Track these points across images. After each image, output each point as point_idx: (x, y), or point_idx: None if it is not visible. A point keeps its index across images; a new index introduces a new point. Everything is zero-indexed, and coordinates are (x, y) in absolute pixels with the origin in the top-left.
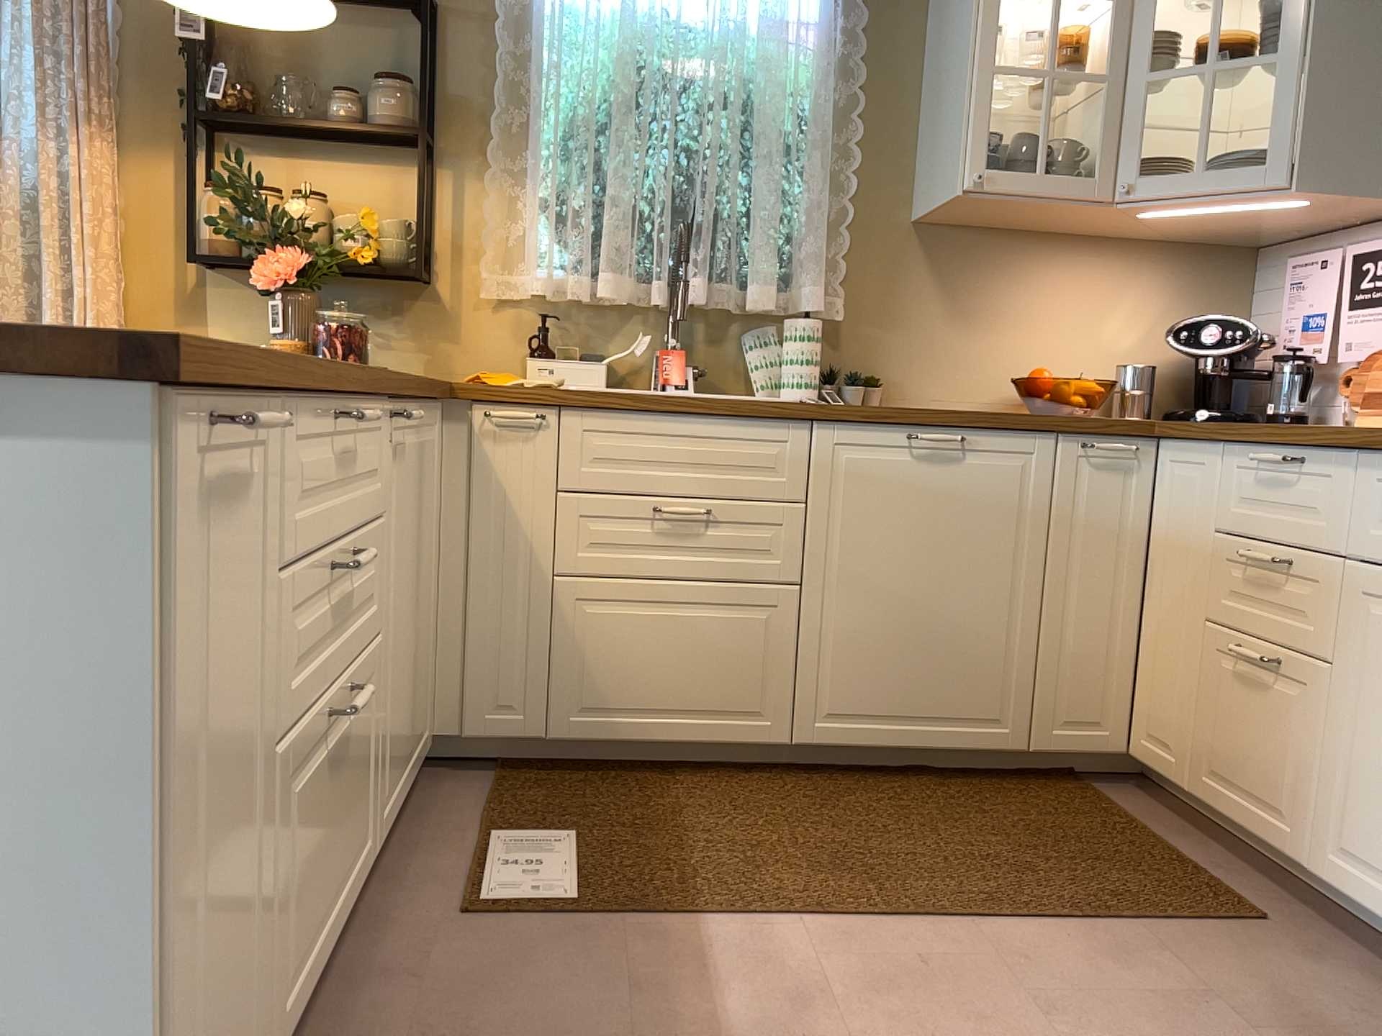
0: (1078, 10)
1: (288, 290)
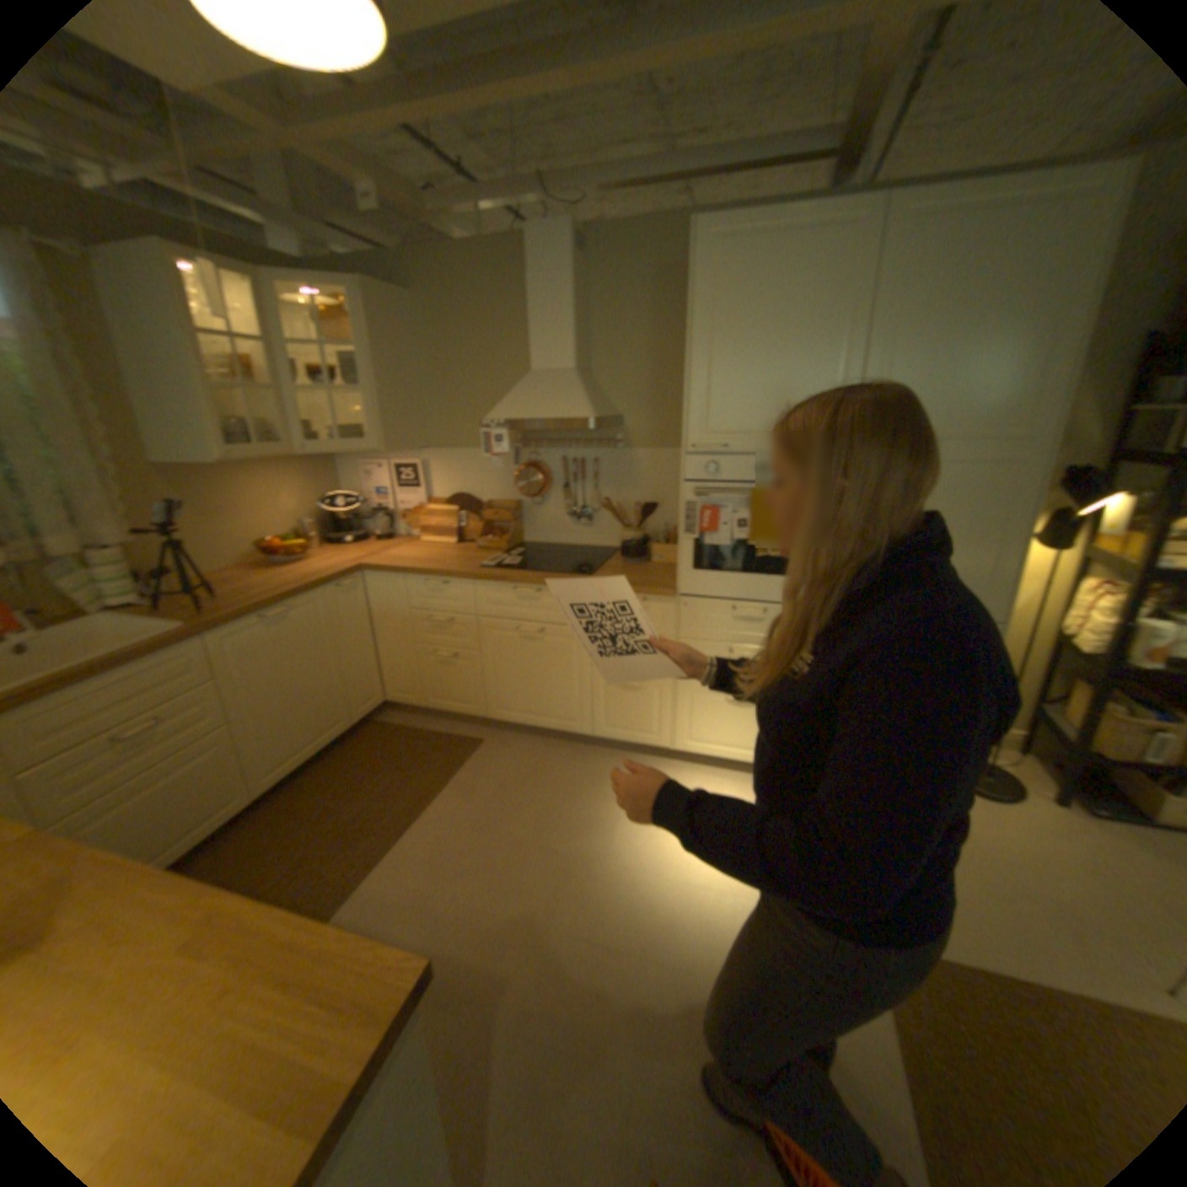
0: (232, 337)
1: None
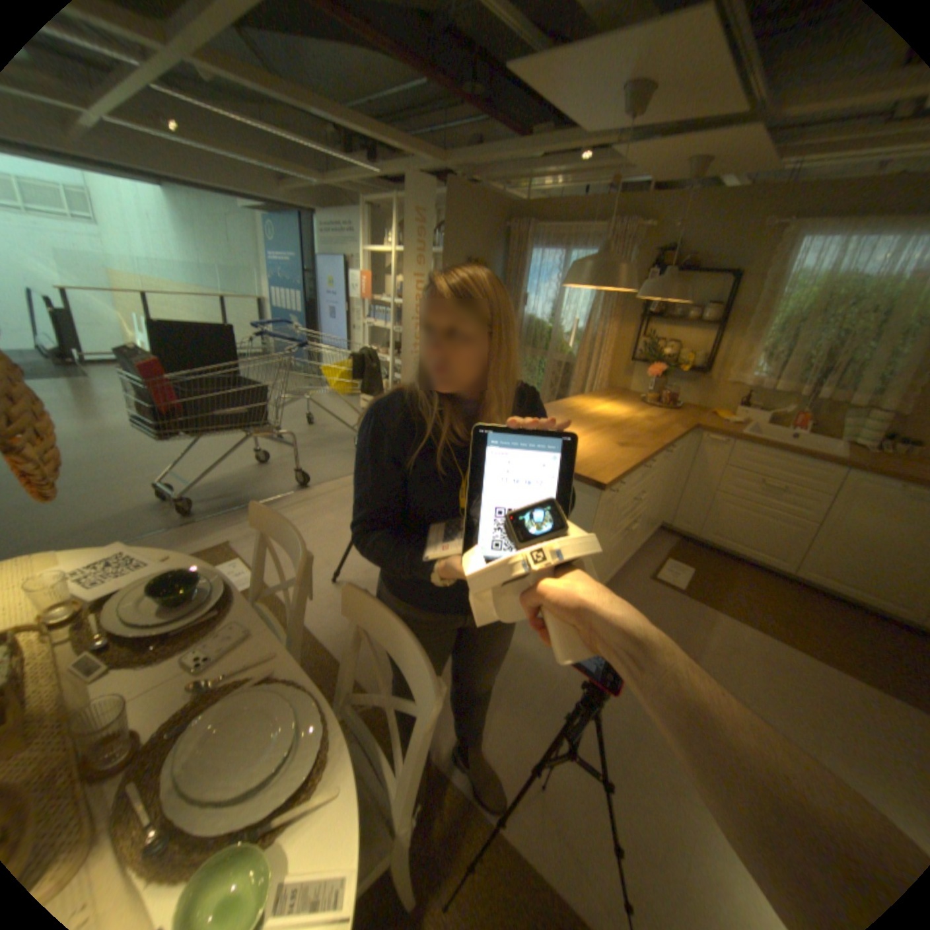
0: None
1: (656, 376)
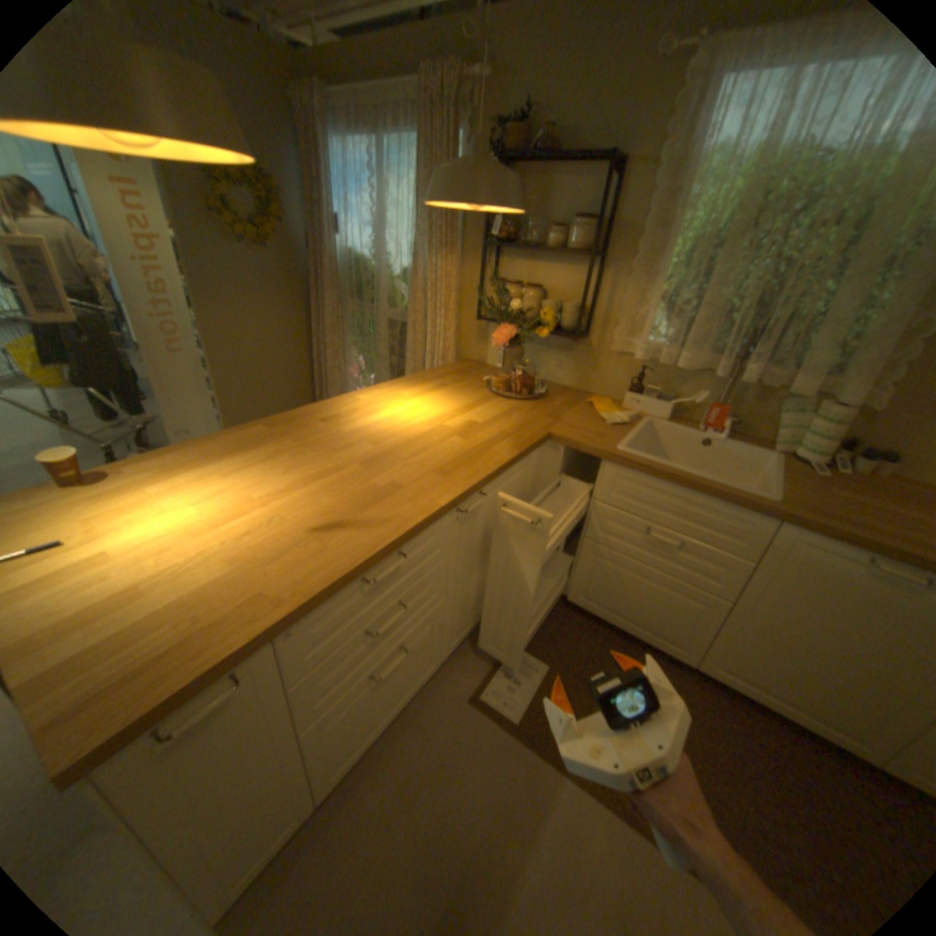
0: None
1: (507, 344)
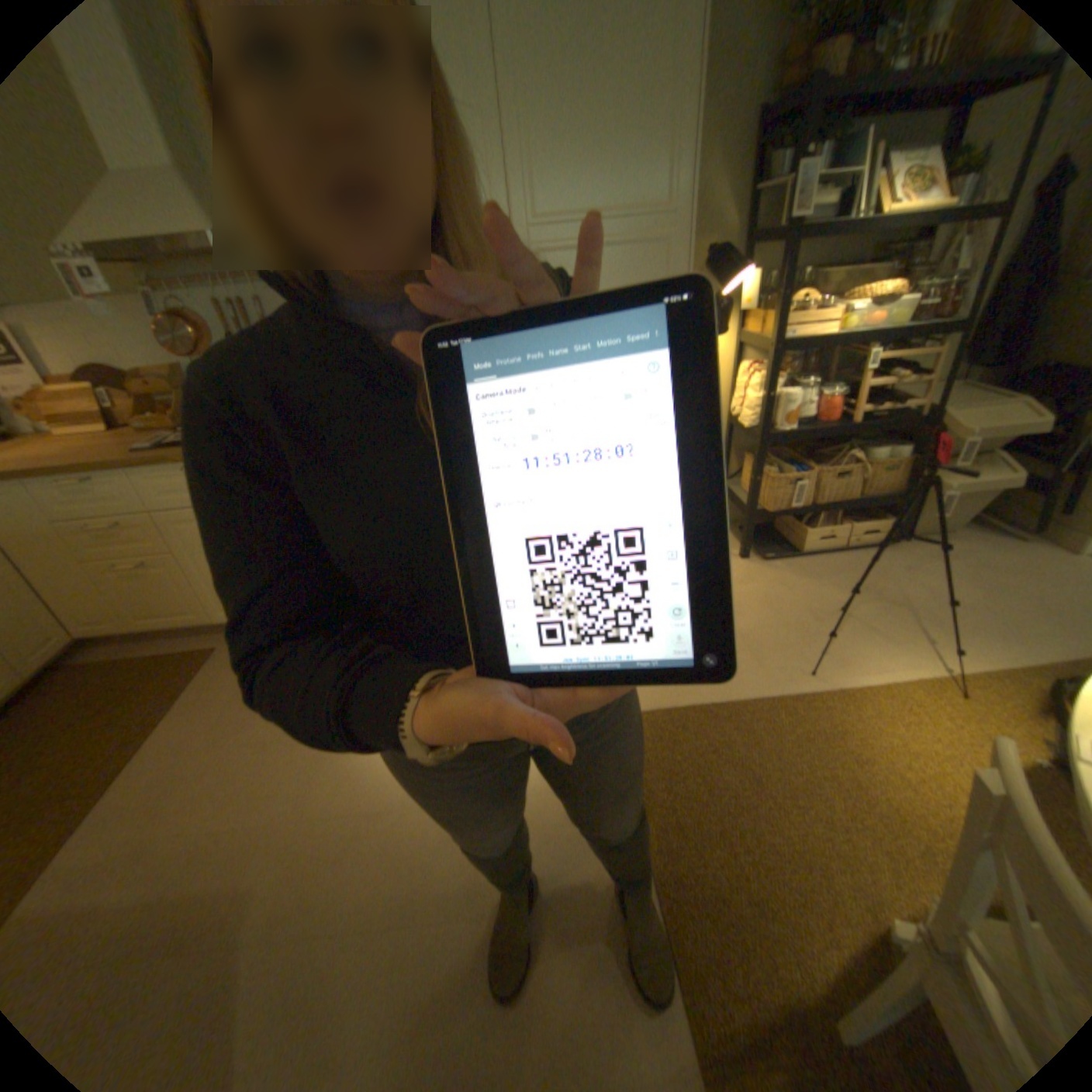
0: None
1: None
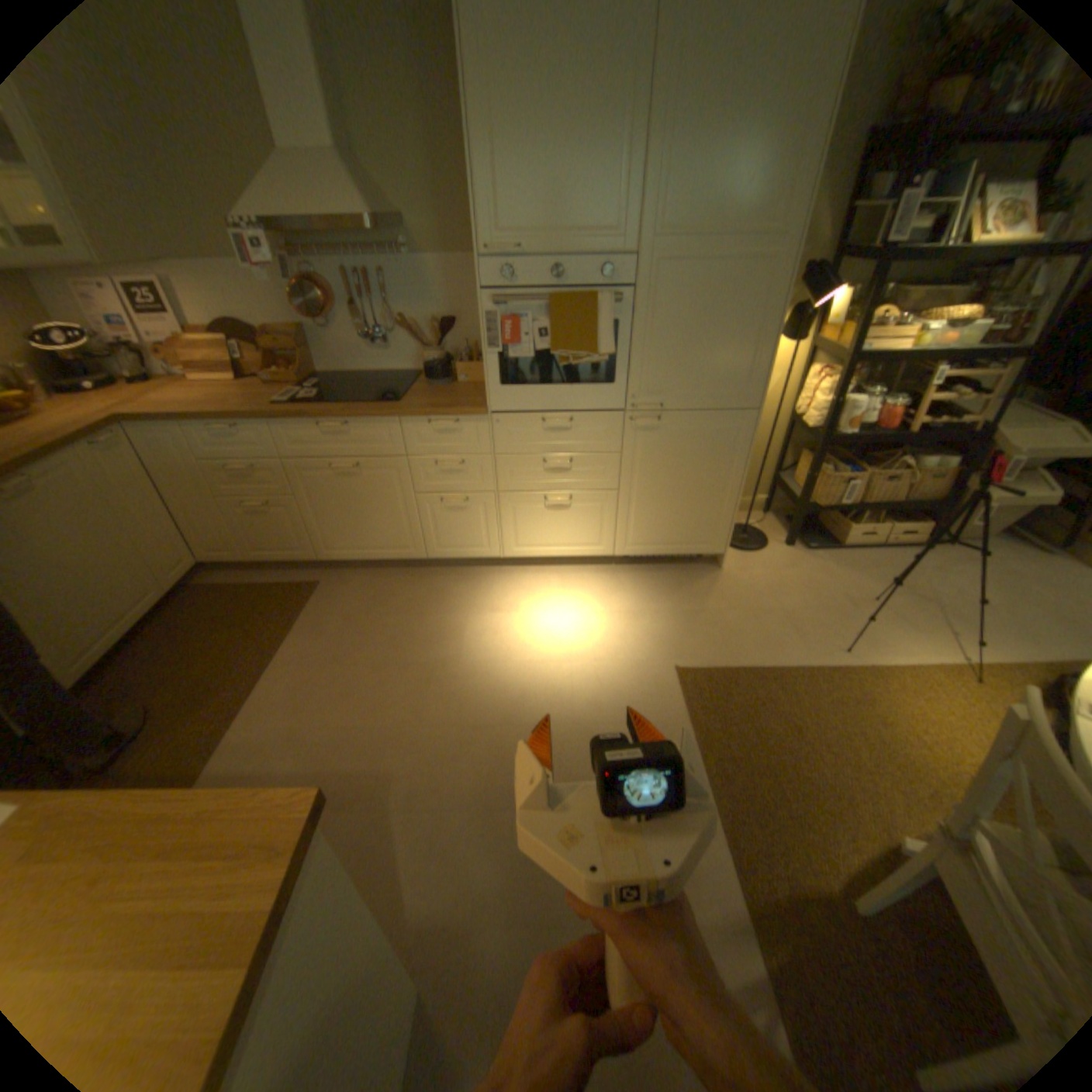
0: None
1: None
